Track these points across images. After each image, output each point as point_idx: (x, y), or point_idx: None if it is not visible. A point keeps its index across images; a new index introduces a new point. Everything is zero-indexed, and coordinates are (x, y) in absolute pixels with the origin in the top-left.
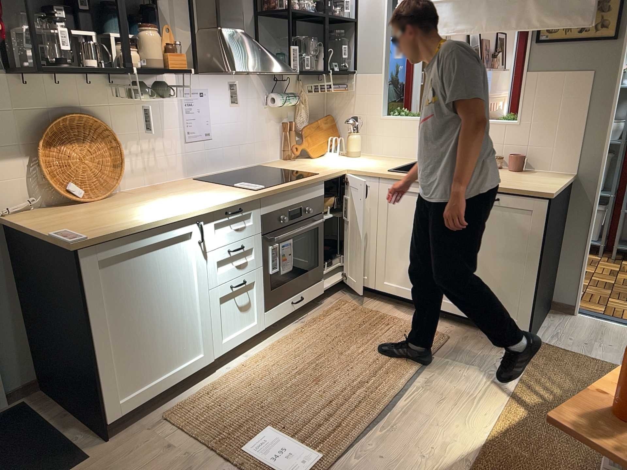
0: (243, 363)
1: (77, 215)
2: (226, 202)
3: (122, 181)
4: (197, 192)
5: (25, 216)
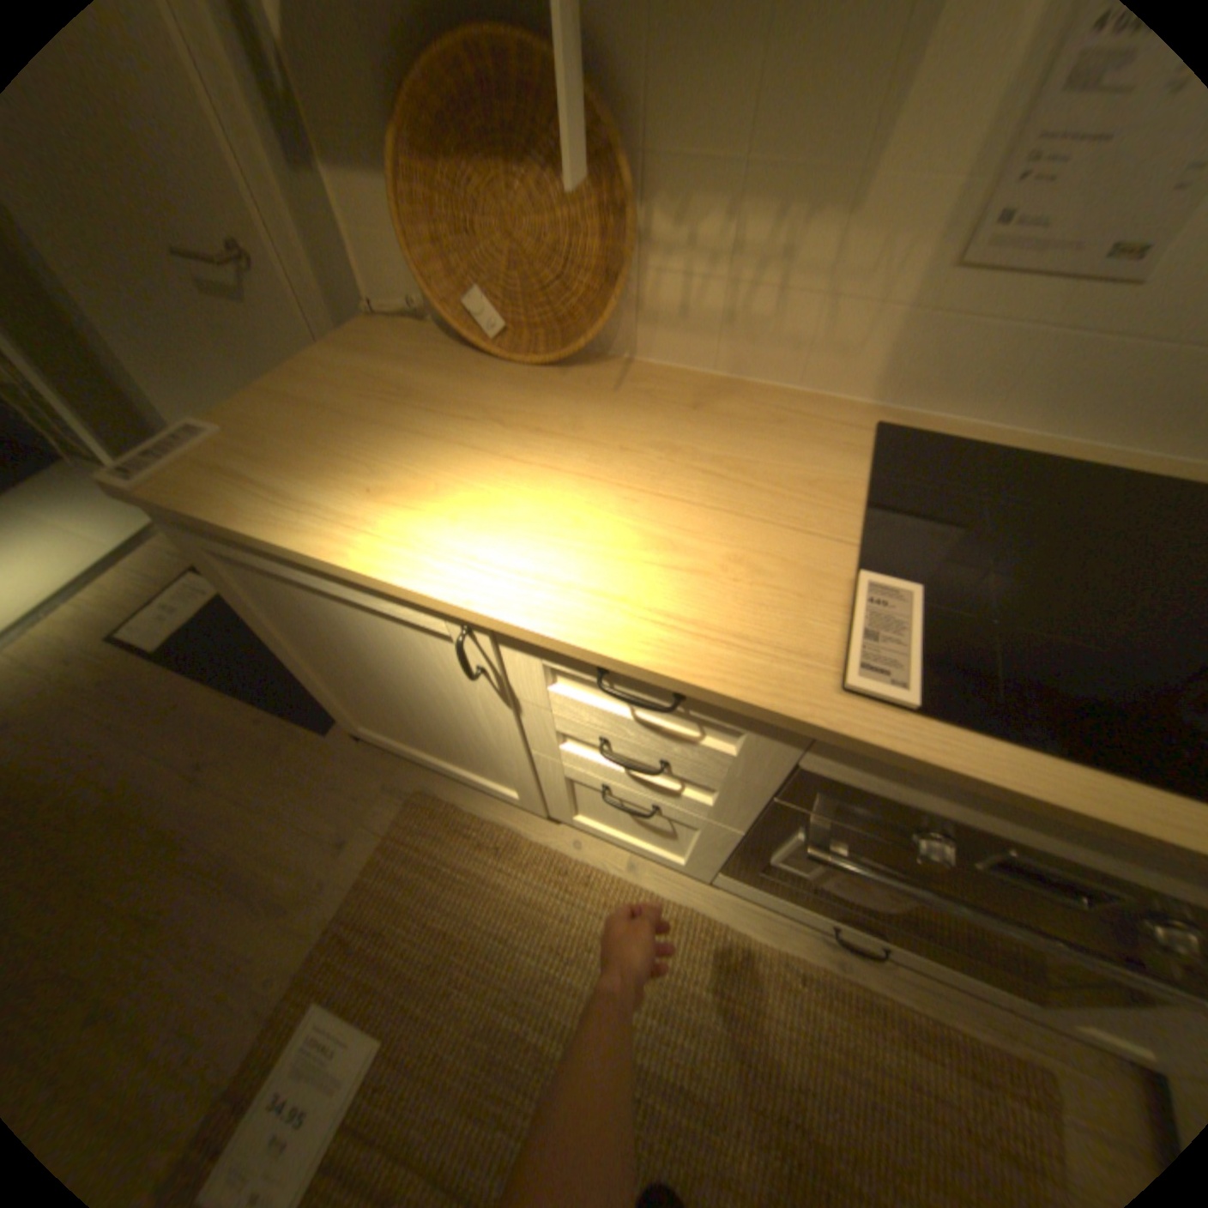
0: (600, 872)
1: (384, 384)
2: (595, 646)
3: (645, 324)
4: (716, 498)
5: (373, 330)
